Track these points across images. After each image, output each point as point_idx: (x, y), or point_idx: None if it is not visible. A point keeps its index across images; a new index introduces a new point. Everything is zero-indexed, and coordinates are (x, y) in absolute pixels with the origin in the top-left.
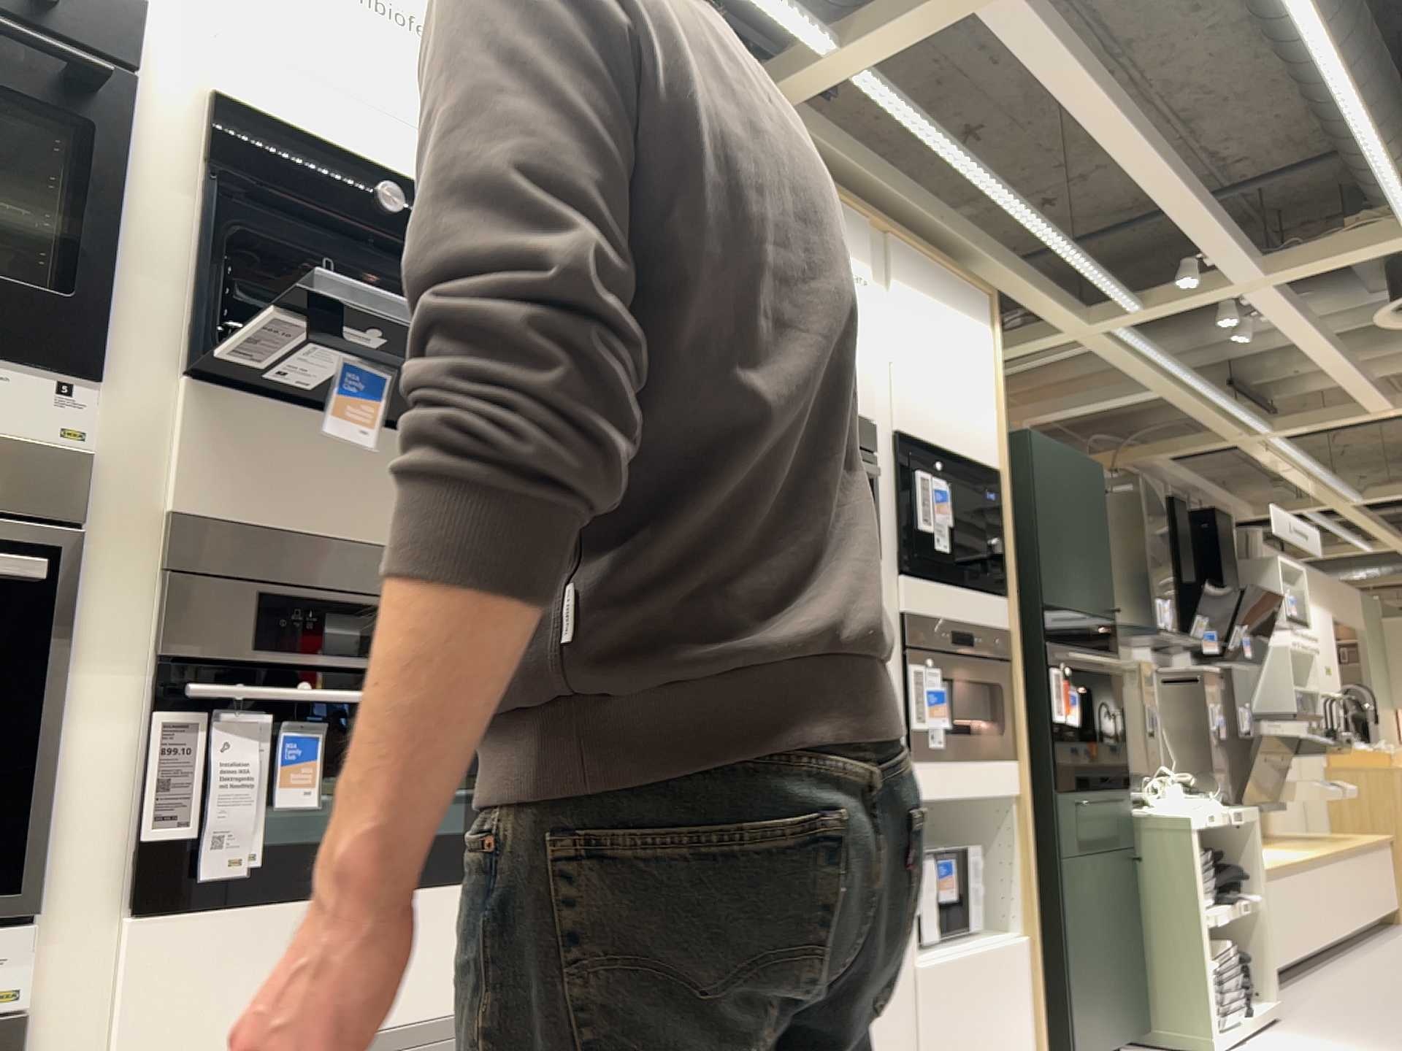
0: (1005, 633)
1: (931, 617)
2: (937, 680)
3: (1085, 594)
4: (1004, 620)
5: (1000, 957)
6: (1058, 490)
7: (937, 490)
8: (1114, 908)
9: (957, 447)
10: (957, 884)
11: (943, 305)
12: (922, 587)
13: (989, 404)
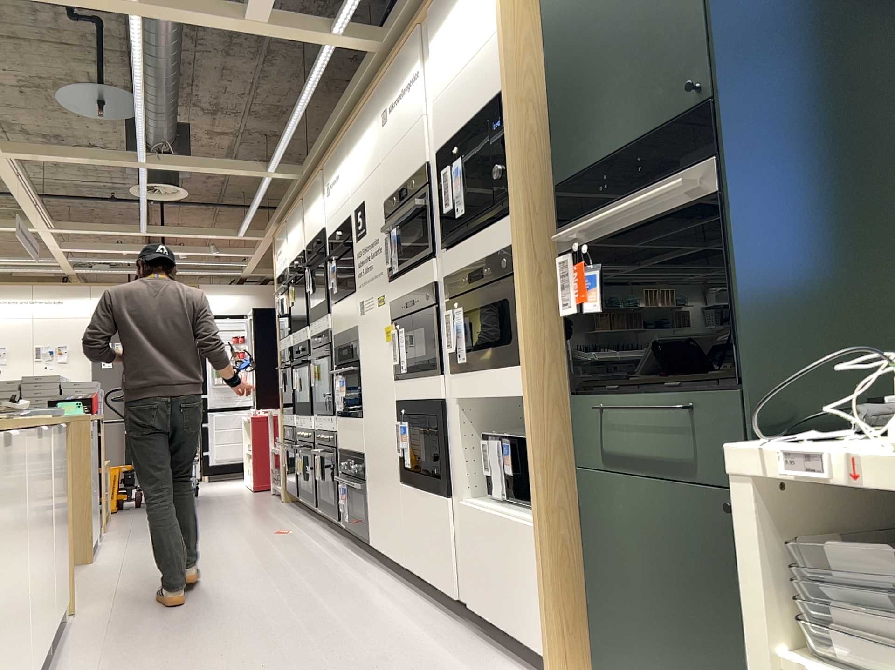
0: (517, 247)
1: (460, 270)
2: (462, 315)
3: (640, 110)
4: (514, 236)
5: (513, 530)
6: (587, 6)
7: (455, 170)
8: (698, 569)
9: (471, 114)
10: (508, 465)
11: (458, 0)
12: (453, 253)
13: (497, 28)
